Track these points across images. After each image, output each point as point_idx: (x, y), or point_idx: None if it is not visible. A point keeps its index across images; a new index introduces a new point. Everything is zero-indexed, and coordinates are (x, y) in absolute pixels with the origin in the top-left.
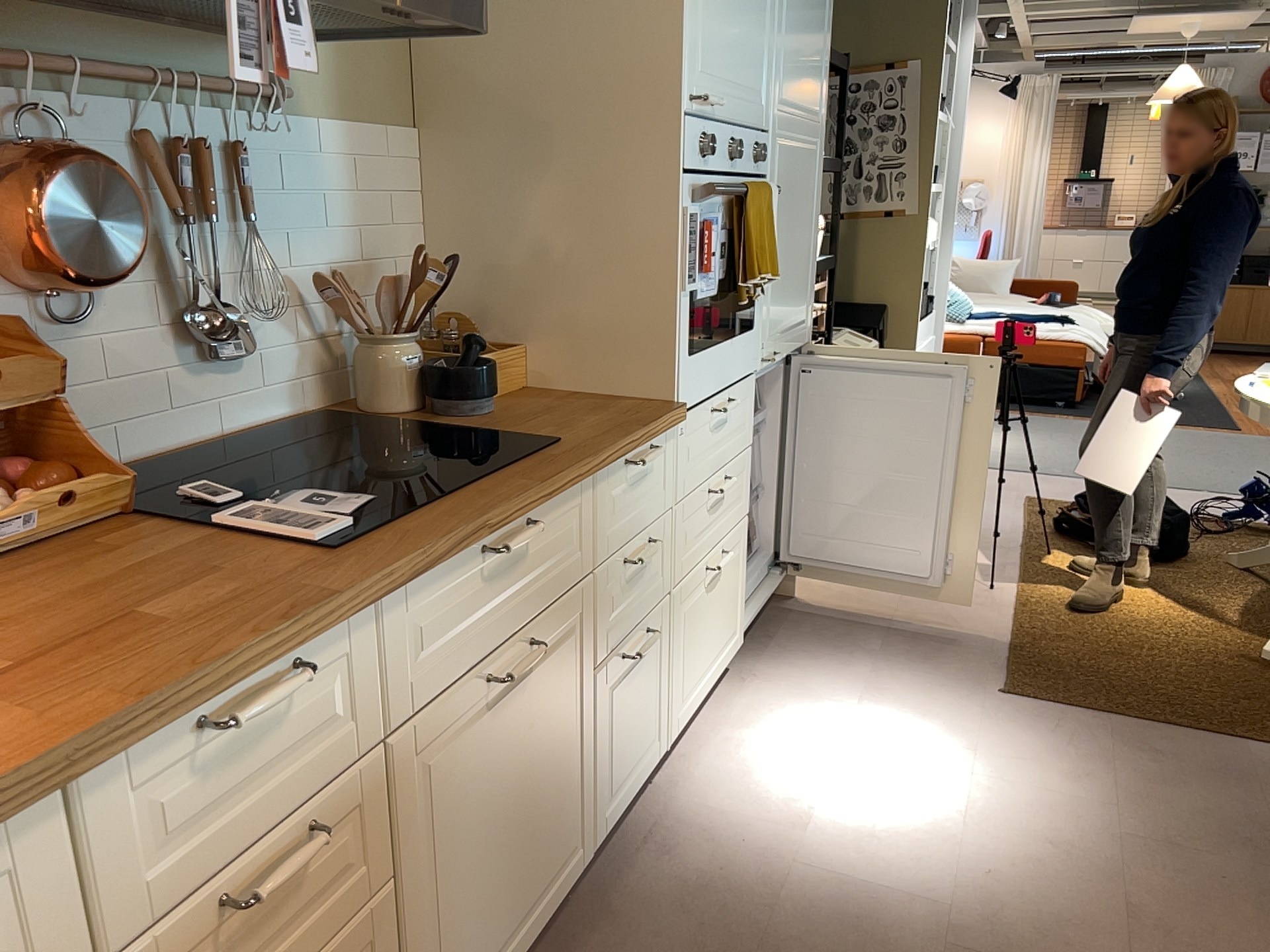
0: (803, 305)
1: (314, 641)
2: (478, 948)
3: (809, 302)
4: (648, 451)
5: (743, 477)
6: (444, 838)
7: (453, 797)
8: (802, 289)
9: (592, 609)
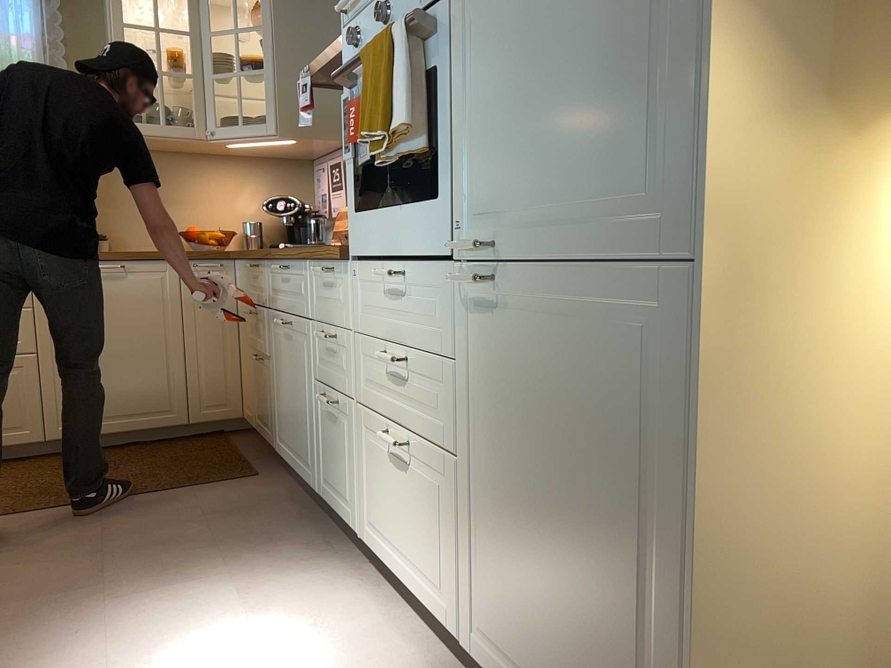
0: (627, 163)
1: (255, 259)
2: (284, 431)
3: (679, 154)
4: (324, 267)
5: (442, 393)
6: (277, 365)
7: (278, 354)
8: (614, 126)
9: (312, 341)
